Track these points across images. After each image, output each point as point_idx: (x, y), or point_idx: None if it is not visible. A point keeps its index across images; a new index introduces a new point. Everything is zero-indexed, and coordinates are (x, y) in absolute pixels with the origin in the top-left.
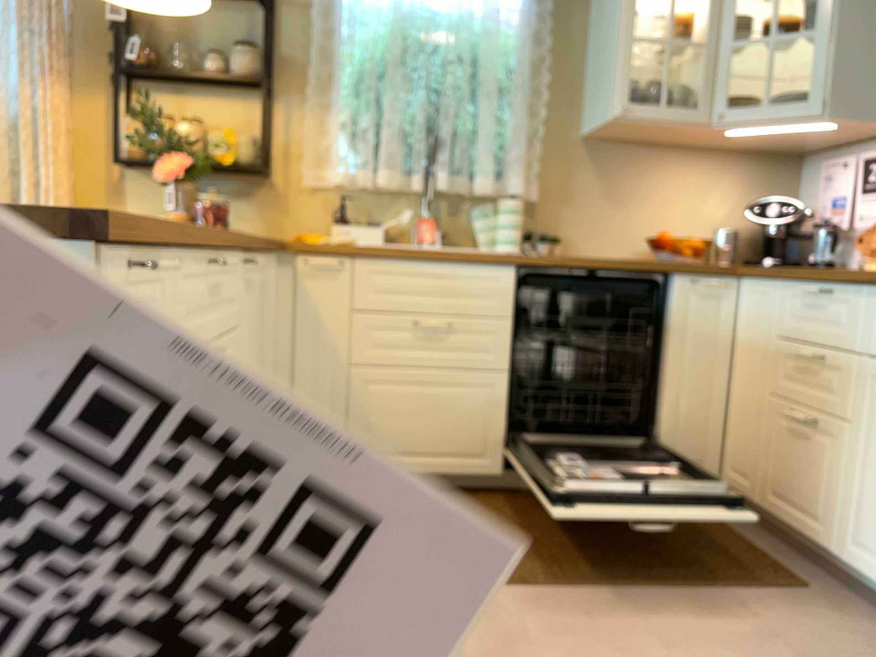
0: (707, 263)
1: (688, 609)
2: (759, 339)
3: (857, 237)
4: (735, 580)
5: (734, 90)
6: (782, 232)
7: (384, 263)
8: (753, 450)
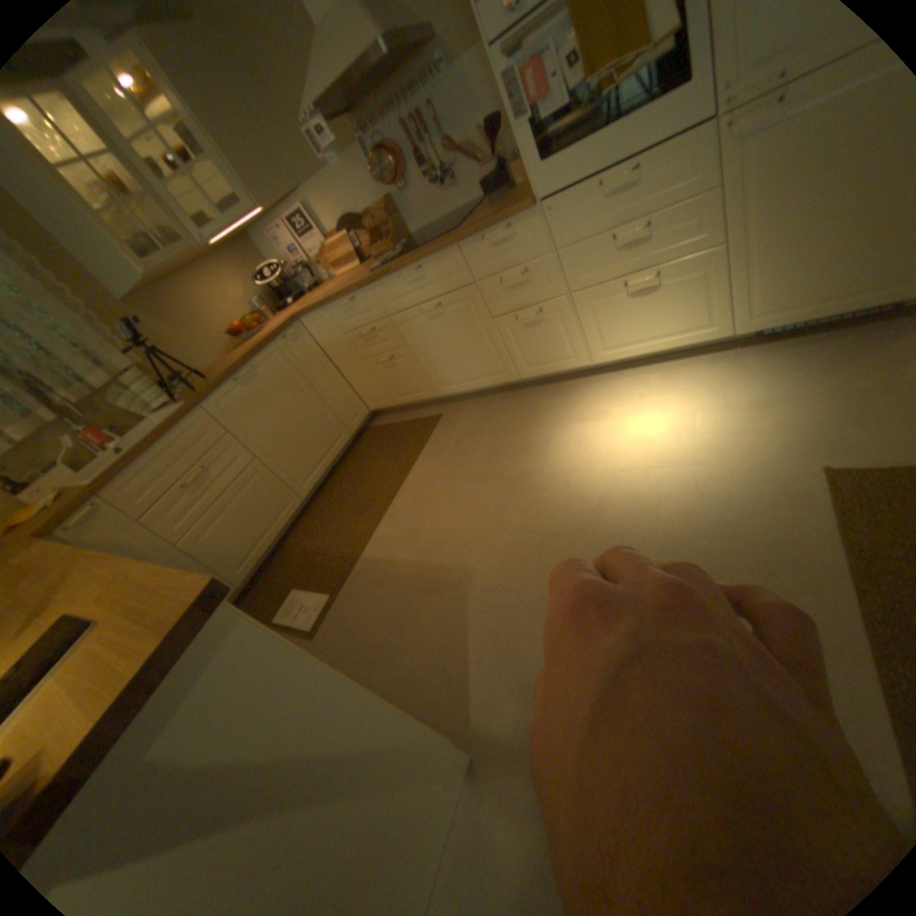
0: (278, 323)
1: (427, 459)
2: (334, 340)
3: (312, 262)
4: (422, 435)
5: (176, 212)
6: (280, 281)
7: (121, 475)
8: (373, 387)
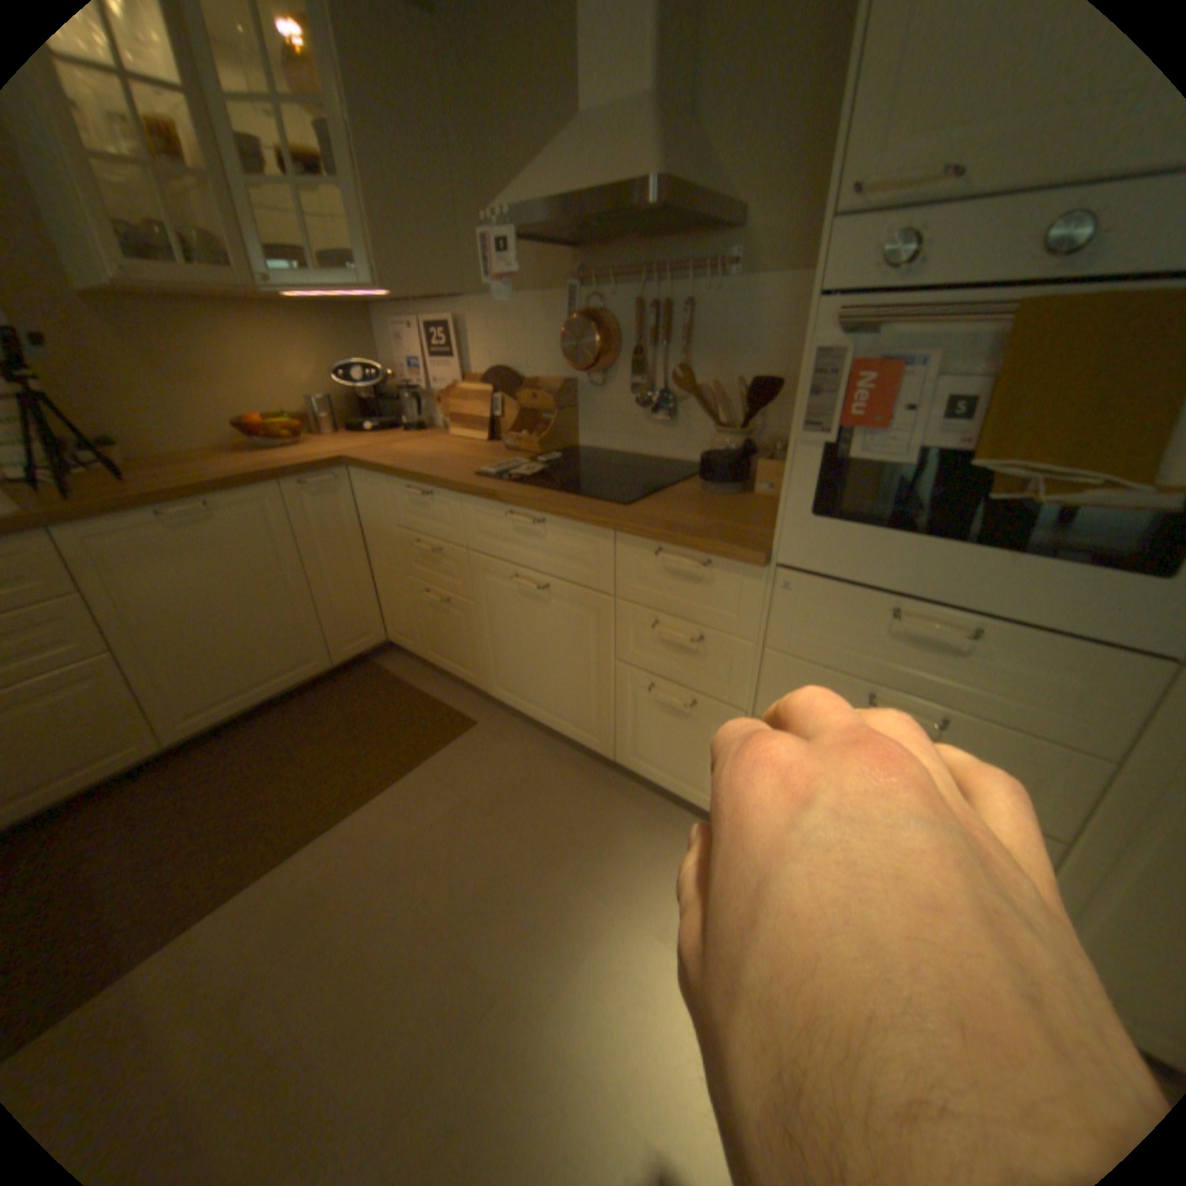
0: (306, 457)
1: (393, 808)
2: (379, 525)
3: (432, 394)
4: (421, 746)
5: (269, 228)
6: (369, 394)
7: None
8: (404, 616)
